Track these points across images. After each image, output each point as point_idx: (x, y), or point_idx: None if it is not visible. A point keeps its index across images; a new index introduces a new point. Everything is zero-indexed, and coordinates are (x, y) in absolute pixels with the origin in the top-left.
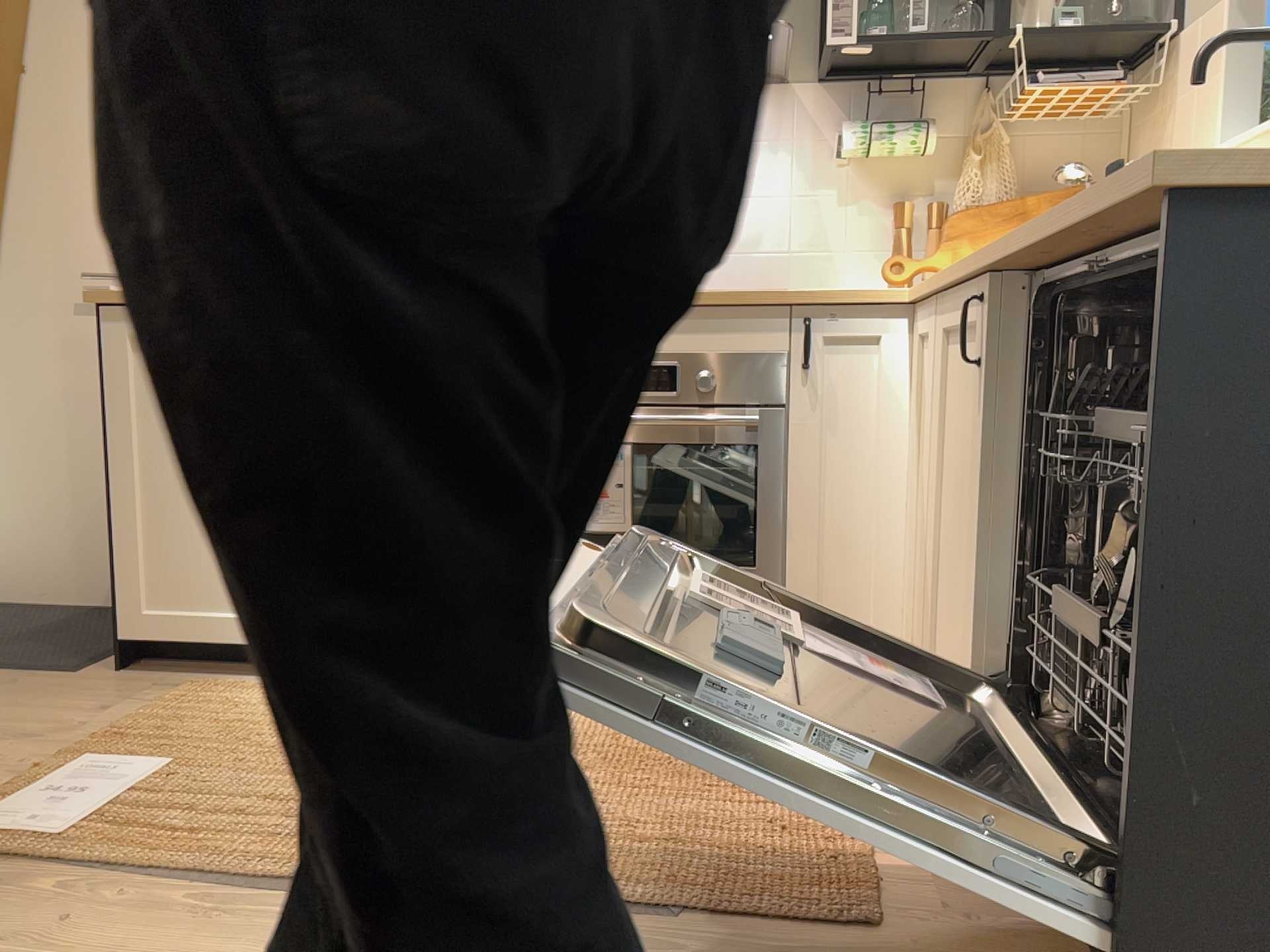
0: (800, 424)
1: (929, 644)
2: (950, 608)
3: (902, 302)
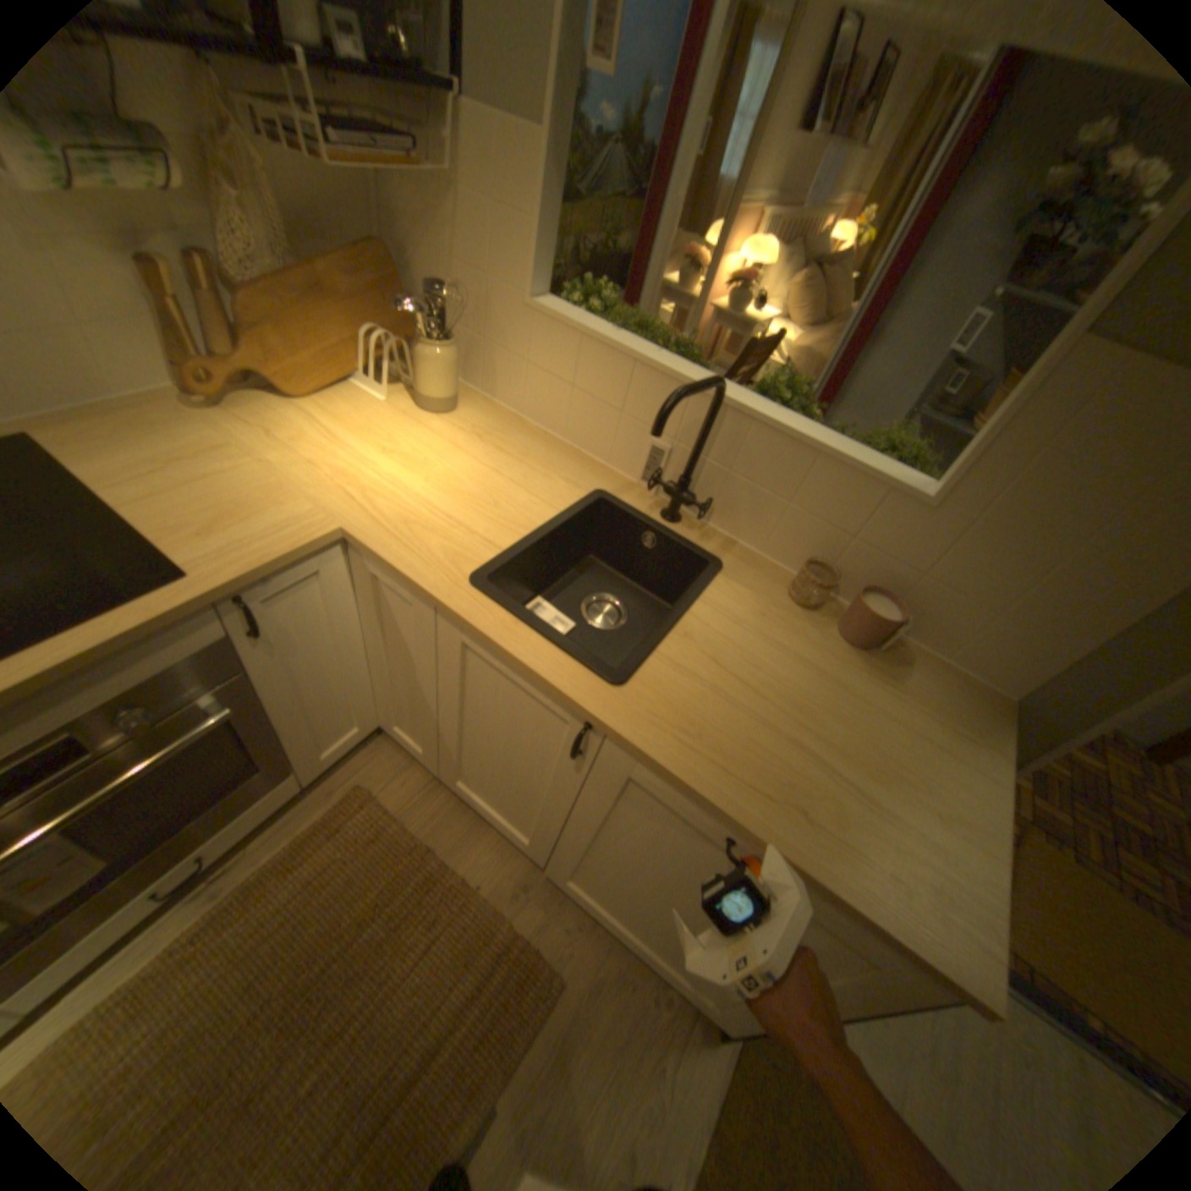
0: (261, 674)
1: (444, 762)
2: (478, 768)
3: (337, 540)
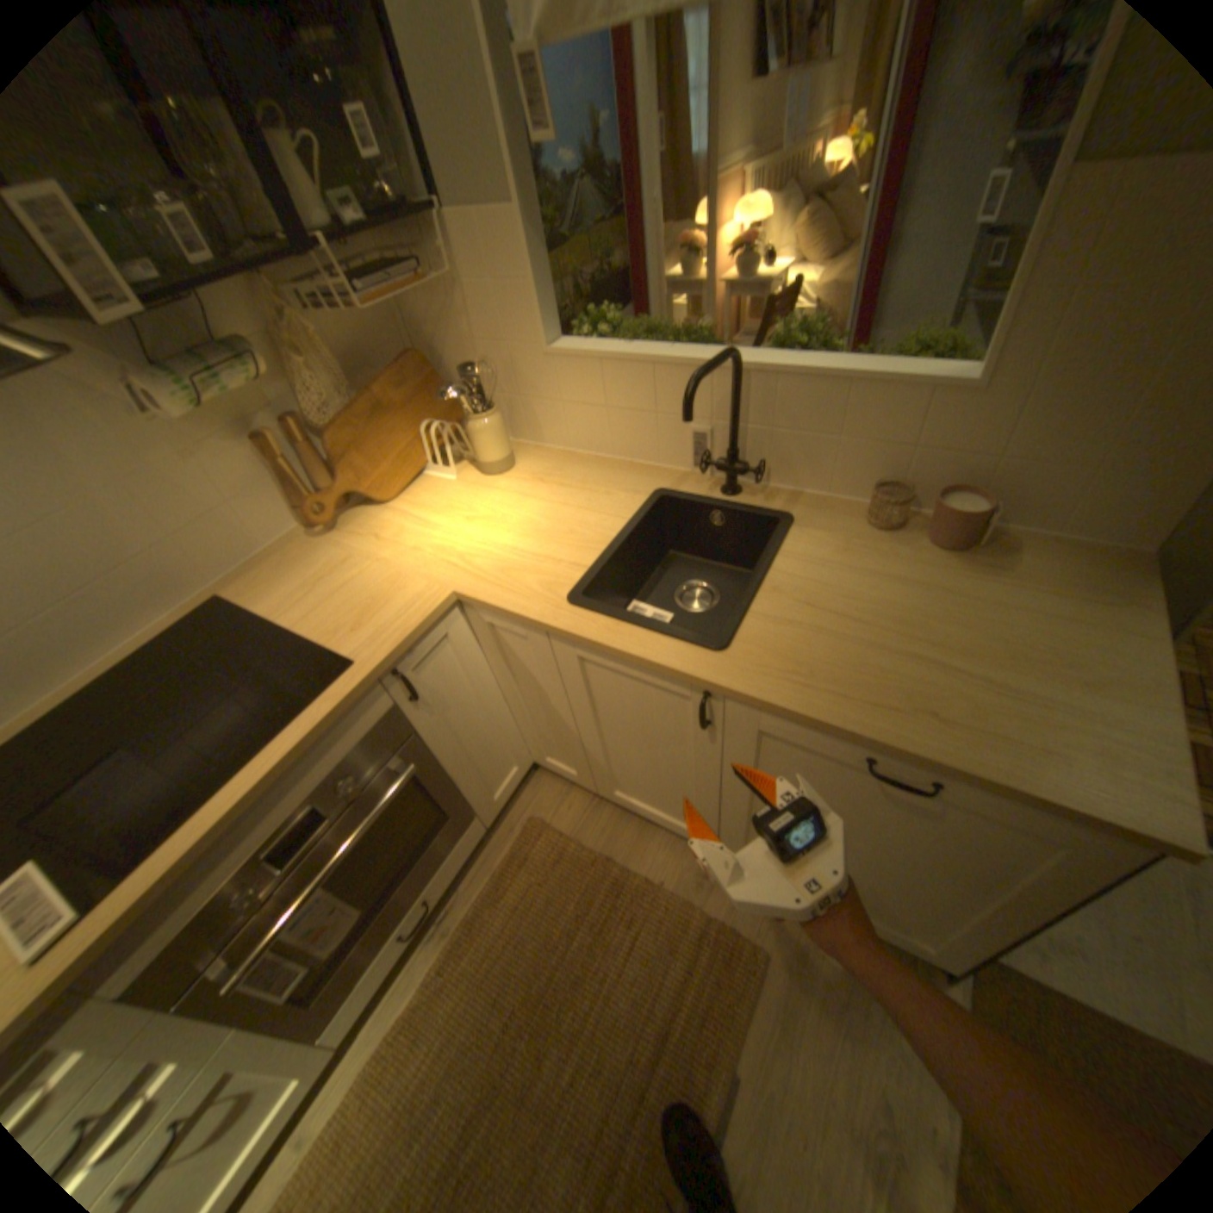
0: (425, 731)
1: (595, 775)
2: (625, 770)
3: (451, 601)
